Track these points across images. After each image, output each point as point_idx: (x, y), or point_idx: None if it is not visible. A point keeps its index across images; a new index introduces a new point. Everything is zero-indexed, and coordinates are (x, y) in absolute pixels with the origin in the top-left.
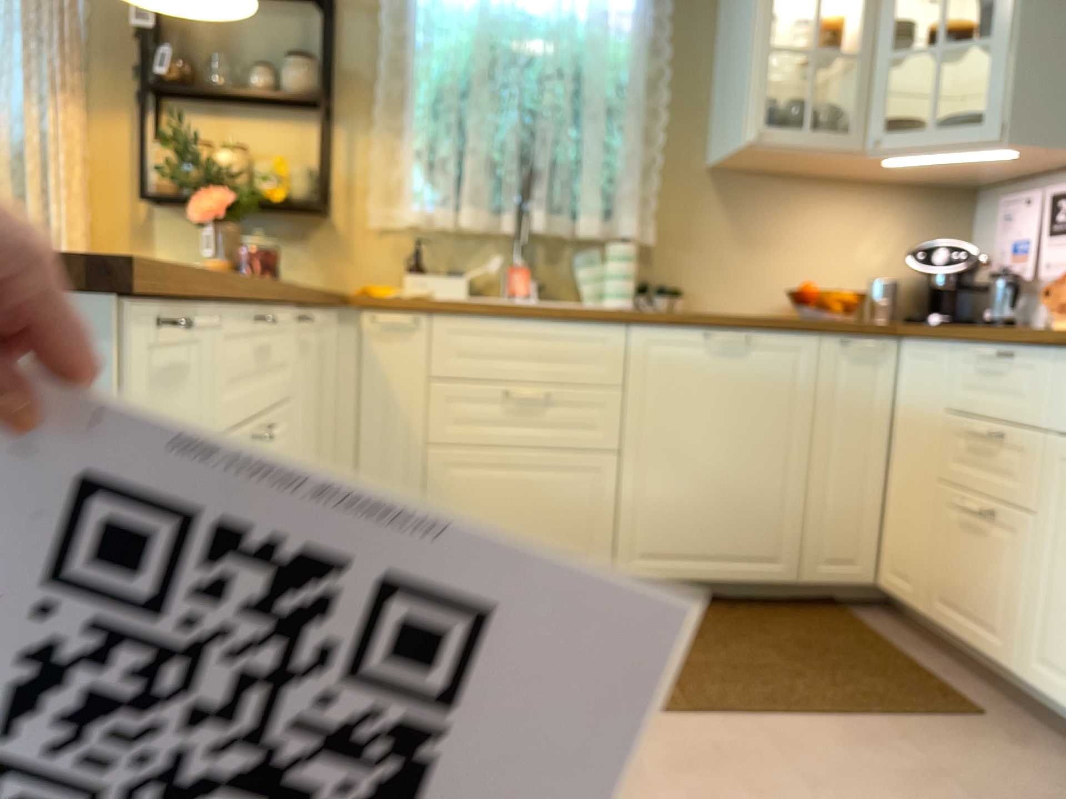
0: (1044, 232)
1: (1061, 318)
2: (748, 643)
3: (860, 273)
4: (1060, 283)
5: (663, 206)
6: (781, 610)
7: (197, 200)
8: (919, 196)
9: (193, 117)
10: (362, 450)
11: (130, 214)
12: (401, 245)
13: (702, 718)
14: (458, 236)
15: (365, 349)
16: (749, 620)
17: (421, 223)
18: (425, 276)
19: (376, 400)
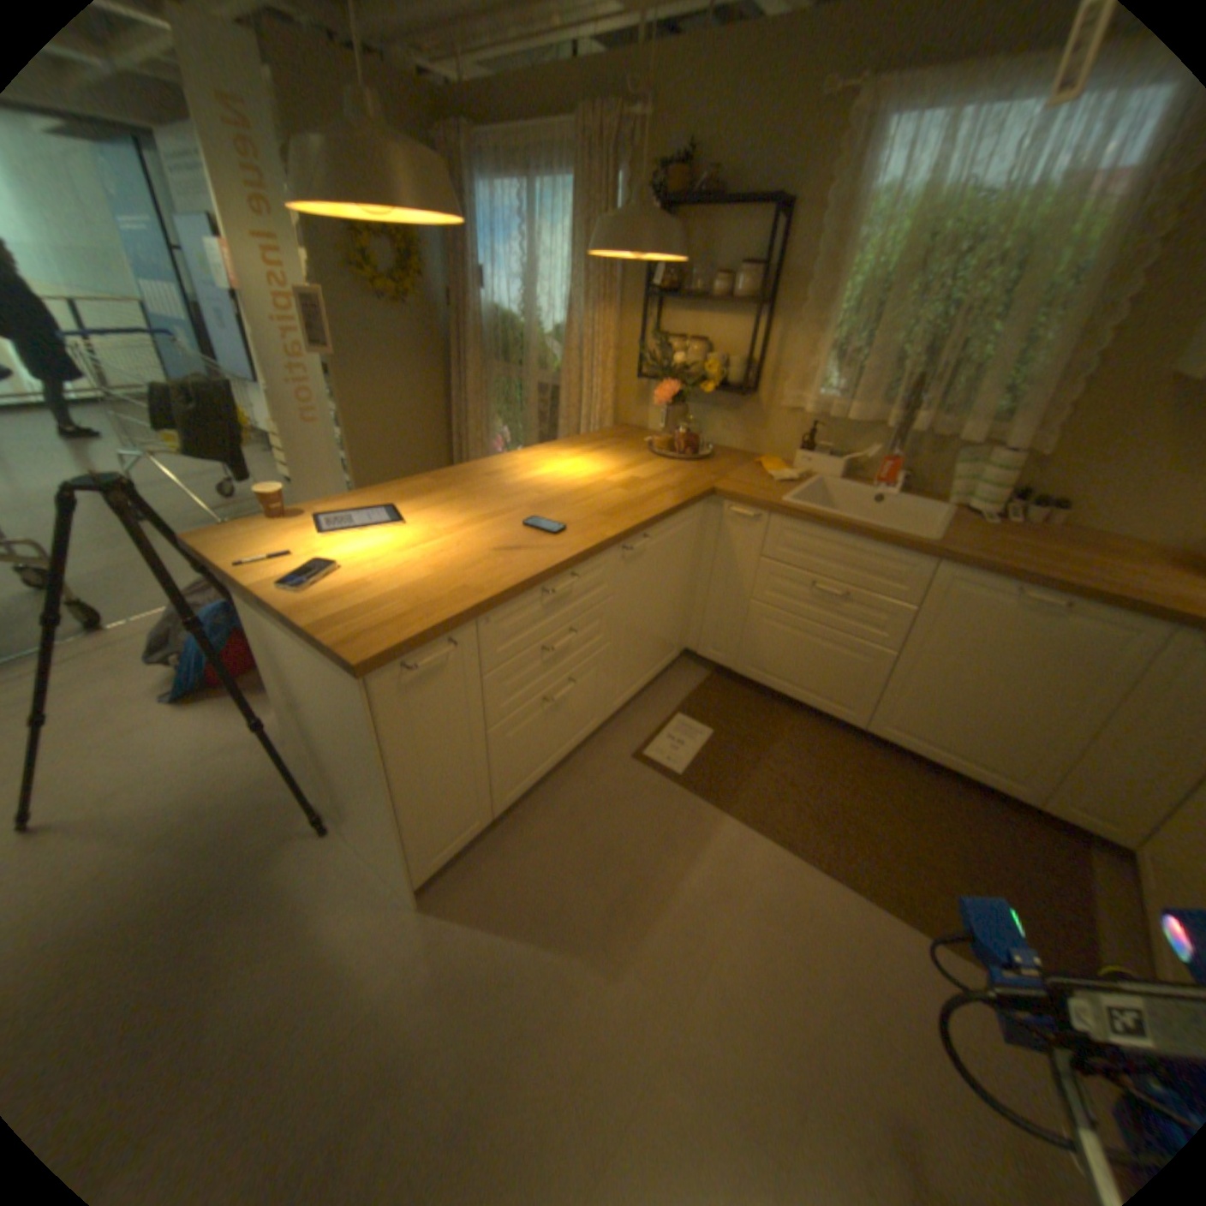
0: None
1: None
2: (942, 836)
3: None
4: None
5: (1086, 412)
6: (1012, 819)
7: (657, 390)
8: None
9: (678, 312)
10: (711, 589)
11: (636, 382)
12: (804, 422)
13: (833, 881)
14: (852, 420)
15: (723, 527)
16: (968, 814)
17: (815, 413)
18: (811, 455)
19: (725, 561)
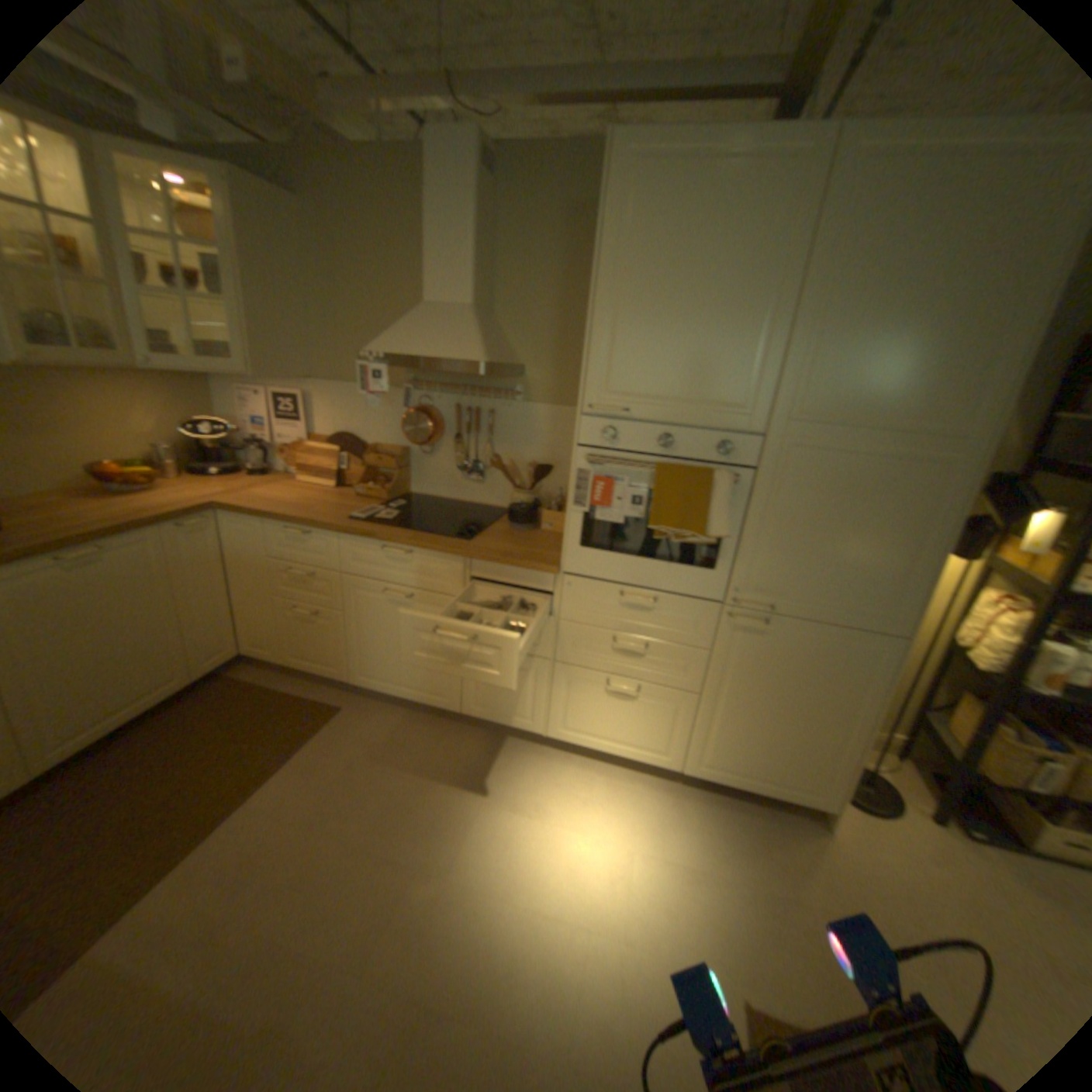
0: (262, 412)
1: (294, 474)
2: (183, 751)
3: (133, 439)
4: (281, 445)
5: None
6: (181, 707)
7: None
8: (162, 377)
9: None
10: None
11: None
12: None
13: (208, 836)
14: None
15: None
16: (167, 731)
17: None
18: None
19: None
